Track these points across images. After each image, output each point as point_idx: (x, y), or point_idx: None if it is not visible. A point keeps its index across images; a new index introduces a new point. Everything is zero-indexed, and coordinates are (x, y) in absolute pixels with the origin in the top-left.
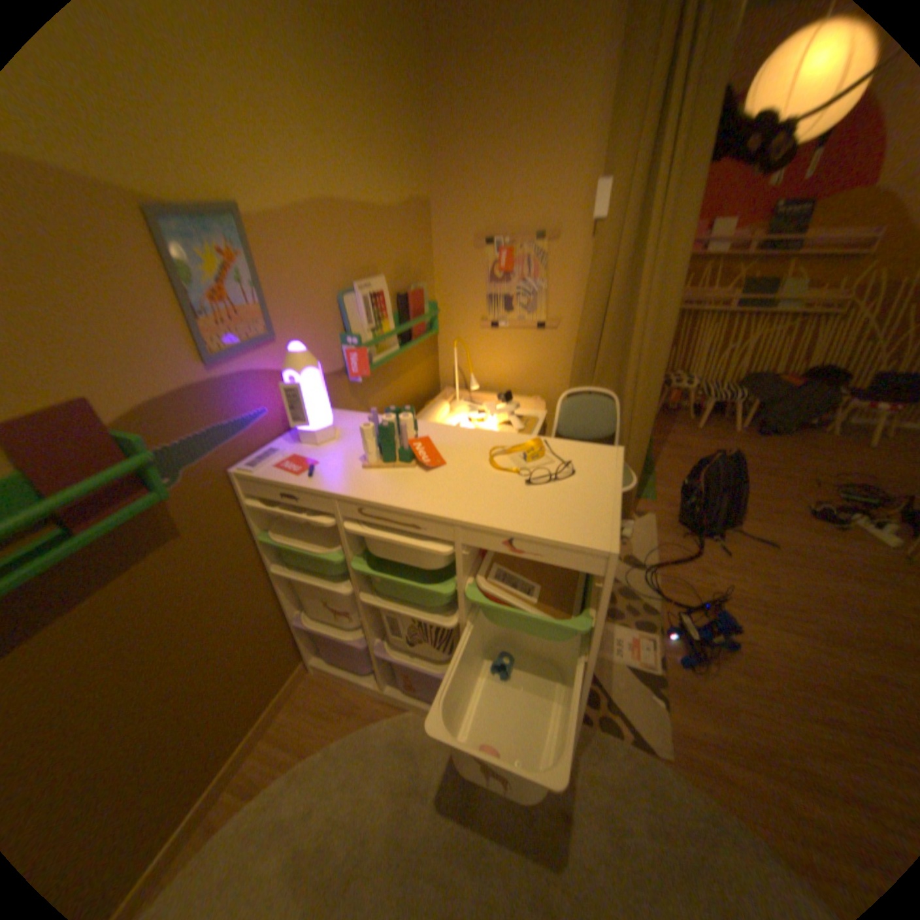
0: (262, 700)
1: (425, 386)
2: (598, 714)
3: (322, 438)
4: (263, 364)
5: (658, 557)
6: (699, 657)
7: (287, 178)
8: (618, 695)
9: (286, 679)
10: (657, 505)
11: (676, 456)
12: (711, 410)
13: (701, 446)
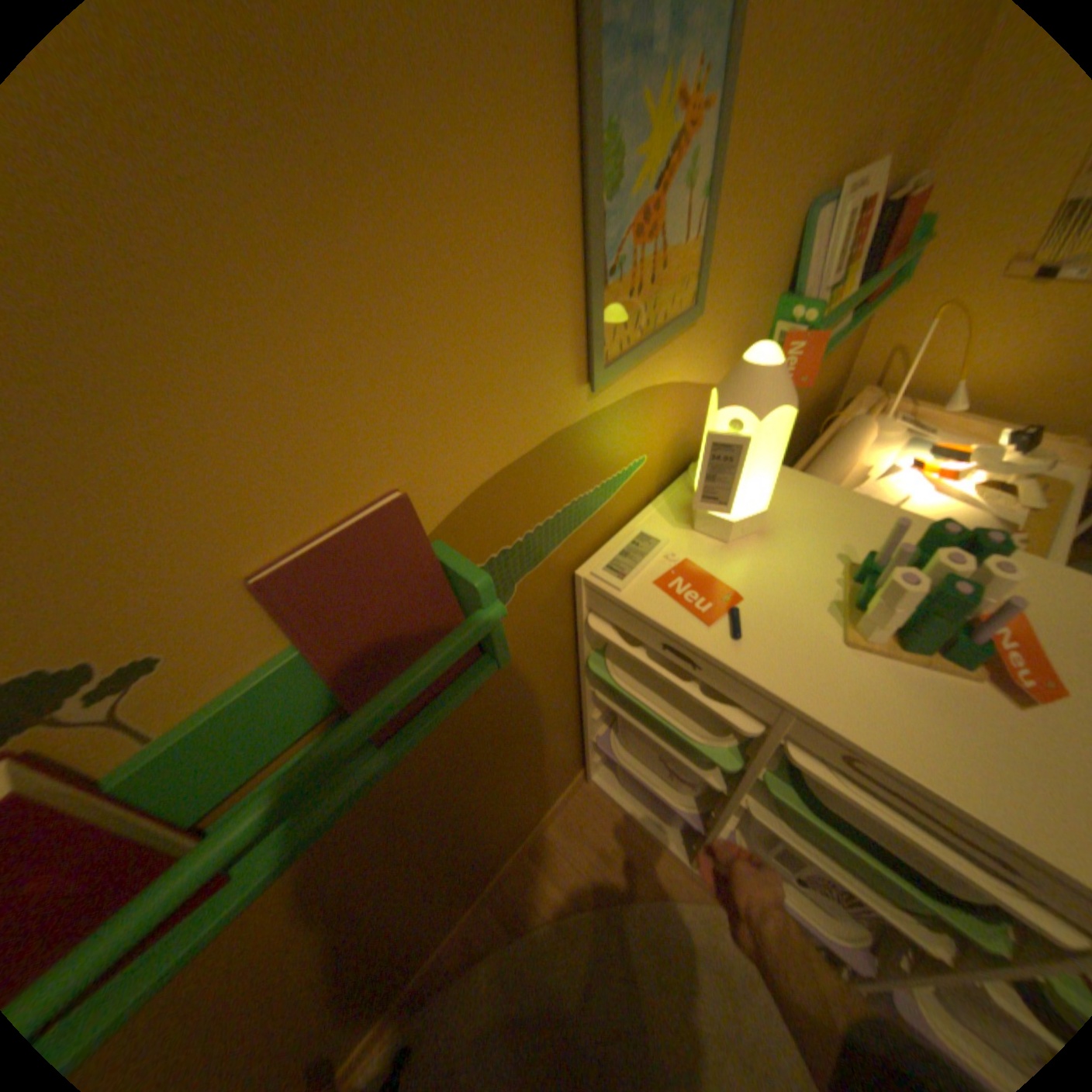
0: (537, 818)
1: (834, 382)
2: None
3: (741, 533)
4: (669, 374)
5: None
6: None
7: None
8: None
9: (564, 792)
10: None
11: None
12: None
13: None
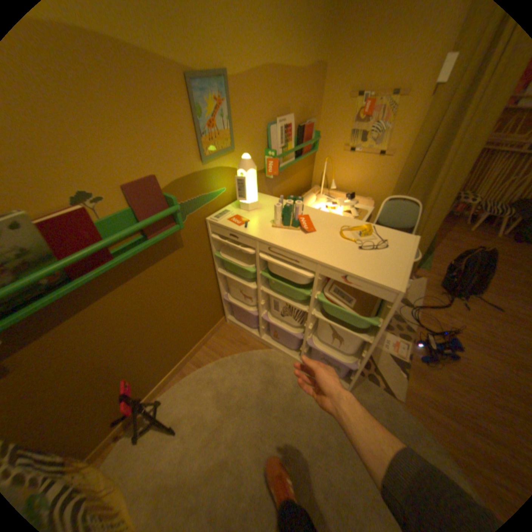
0: (206, 329)
1: (303, 184)
2: (368, 372)
3: (251, 208)
4: (227, 165)
5: (422, 302)
6: (433, 359)
7: (252, 54)
8: (381, 366)
9: (217, 322)
10: (430, 274)
11: (450, 246)
12: (484, 220)
13: (469, 242)
